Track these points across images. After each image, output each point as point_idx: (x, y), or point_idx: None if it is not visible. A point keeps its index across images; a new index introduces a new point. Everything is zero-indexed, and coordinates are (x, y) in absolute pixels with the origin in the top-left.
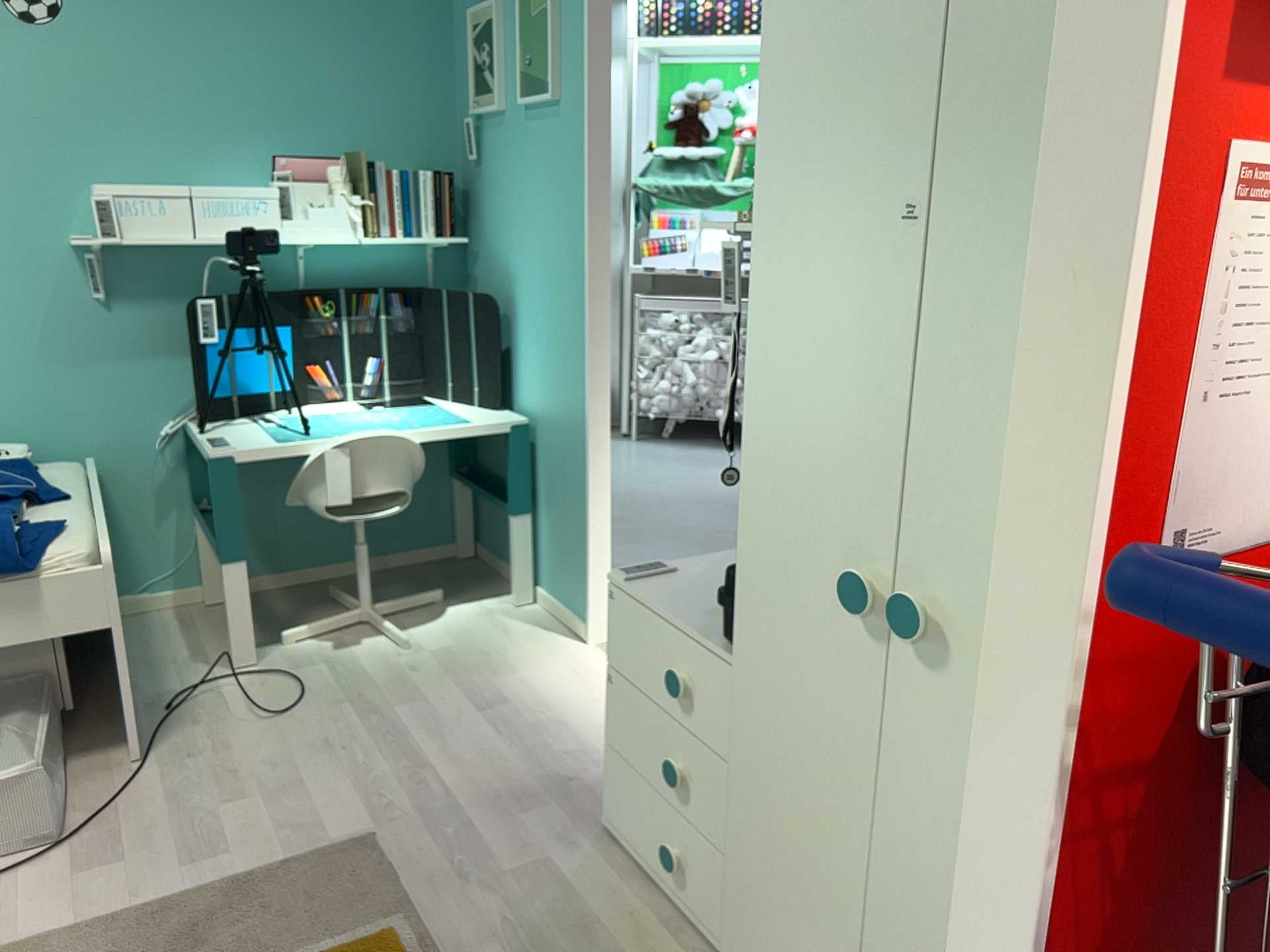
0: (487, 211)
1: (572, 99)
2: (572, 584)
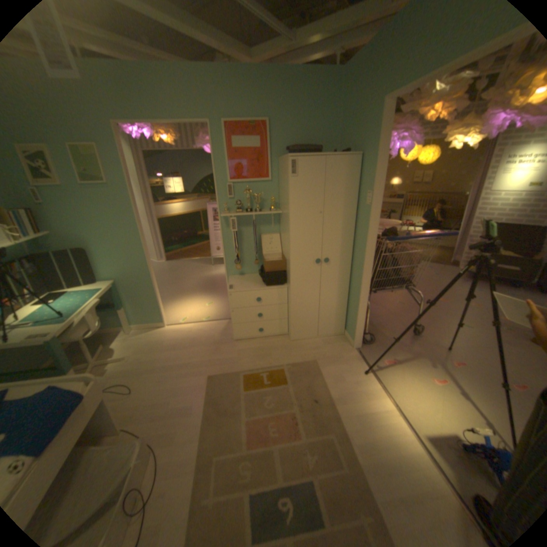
0: (53, 220)
1: (116, 183)
2: (150, 316)
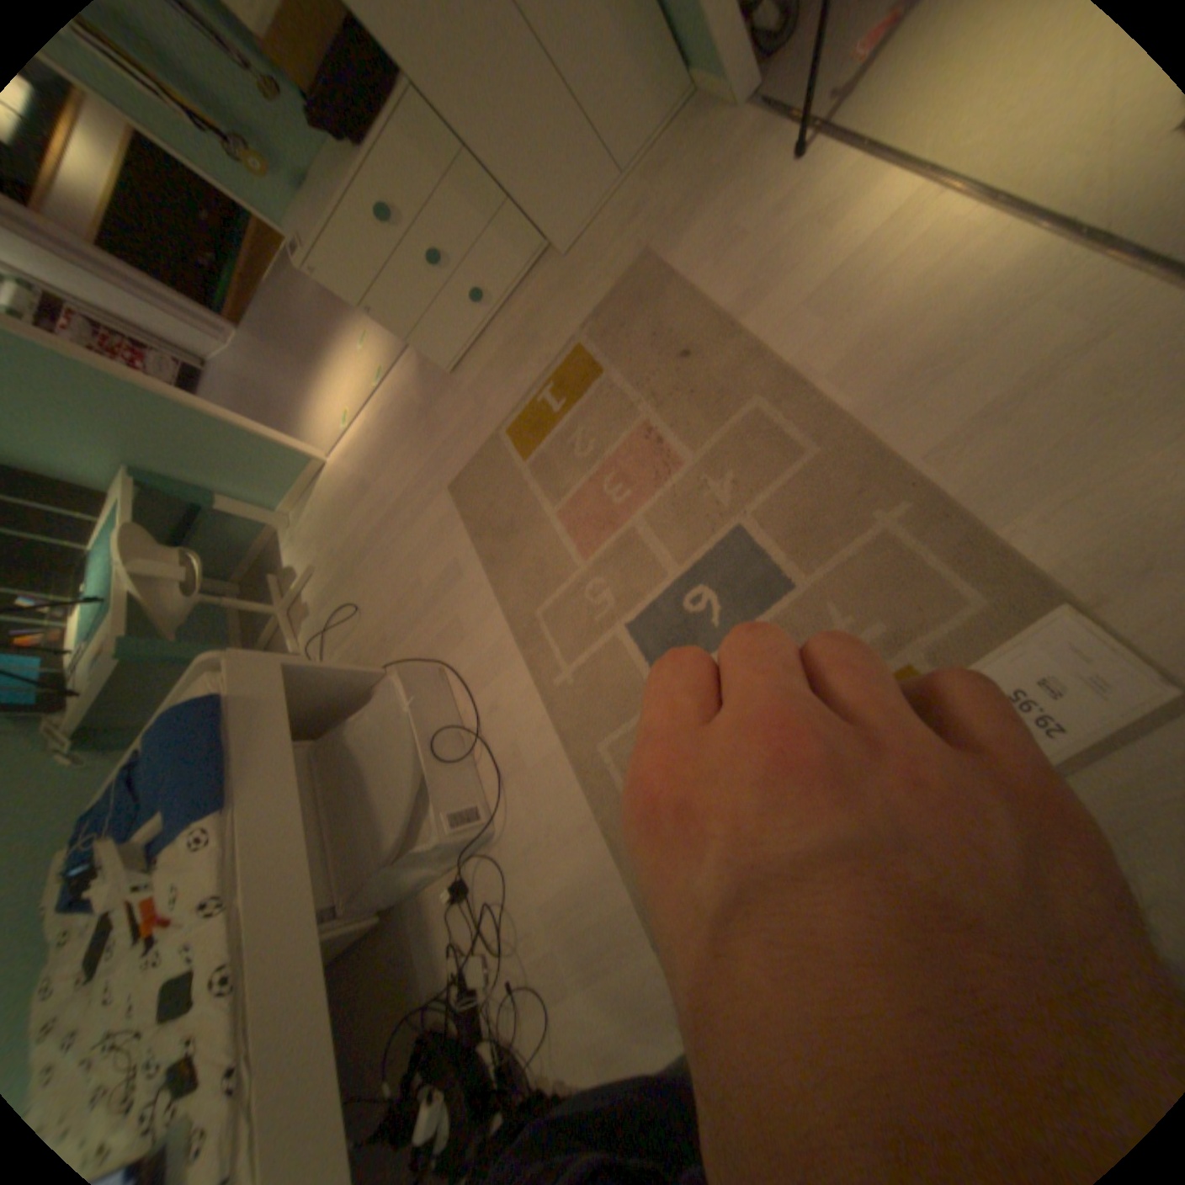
0: None
1: None
2: (277, 465)
